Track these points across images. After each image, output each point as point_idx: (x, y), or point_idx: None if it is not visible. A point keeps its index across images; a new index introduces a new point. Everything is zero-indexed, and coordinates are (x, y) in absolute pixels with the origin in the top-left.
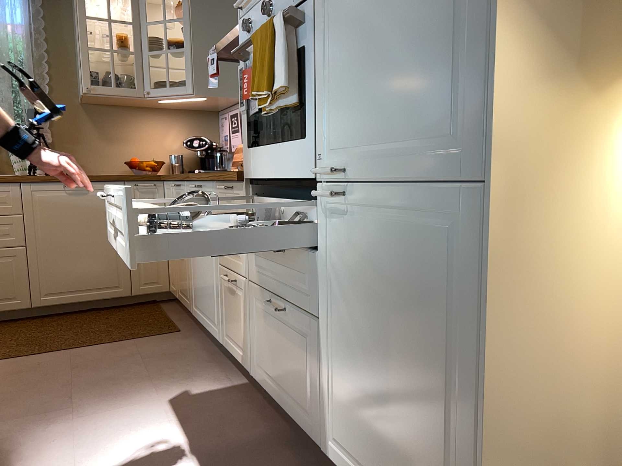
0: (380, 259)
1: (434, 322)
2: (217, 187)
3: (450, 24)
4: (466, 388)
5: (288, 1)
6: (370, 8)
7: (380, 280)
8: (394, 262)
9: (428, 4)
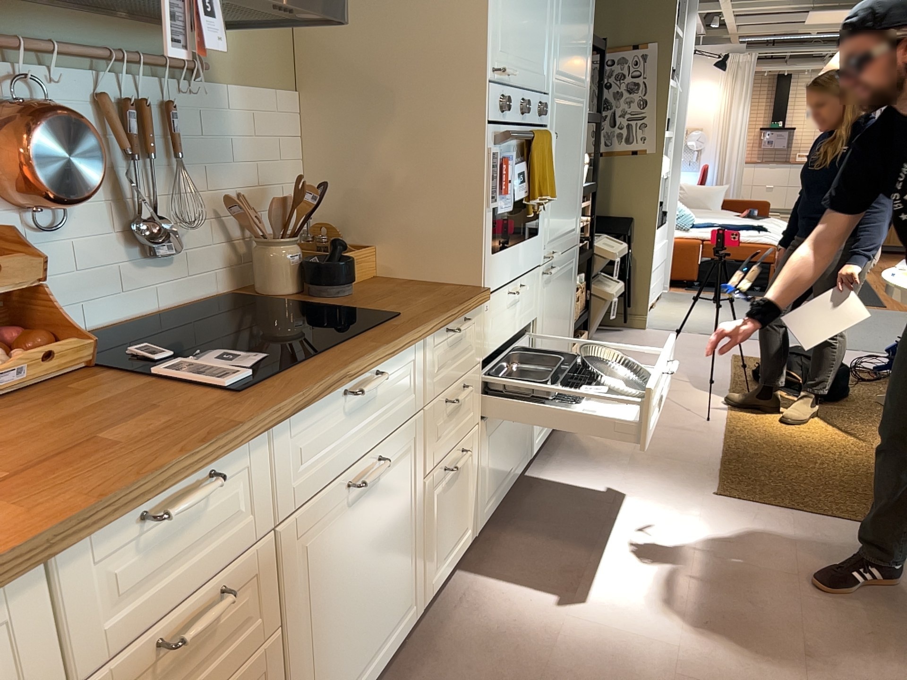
0: (558, 295)
1: (567, 308)
2: (419, 345)
3: (577, 182)
4: (570, 326)
5: (534, 115)
6: (564, 159)
7: (557, 306)
8: (561, 292)
9: (574, 170)
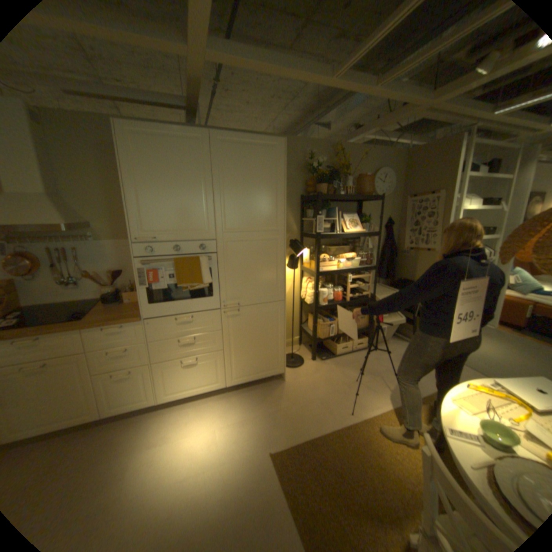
0: (251, 322)
1: (270, 329)
2: (79, 332)
3: (272, 273)
4: (278, 337)
5: (192, 250)
6: (245, 264)
7: (252, 327)
8: (257, 321)
9: (266, 268)
